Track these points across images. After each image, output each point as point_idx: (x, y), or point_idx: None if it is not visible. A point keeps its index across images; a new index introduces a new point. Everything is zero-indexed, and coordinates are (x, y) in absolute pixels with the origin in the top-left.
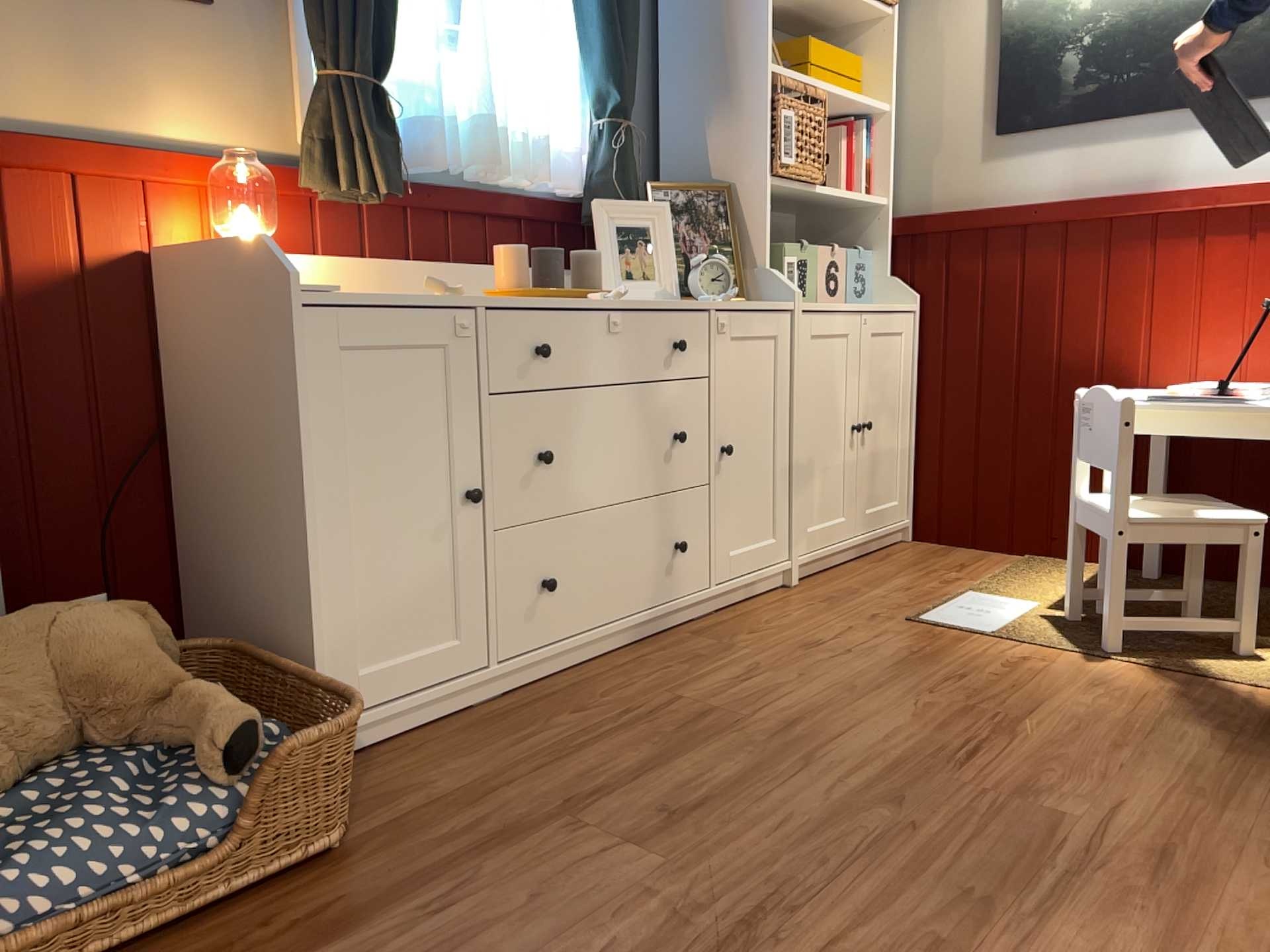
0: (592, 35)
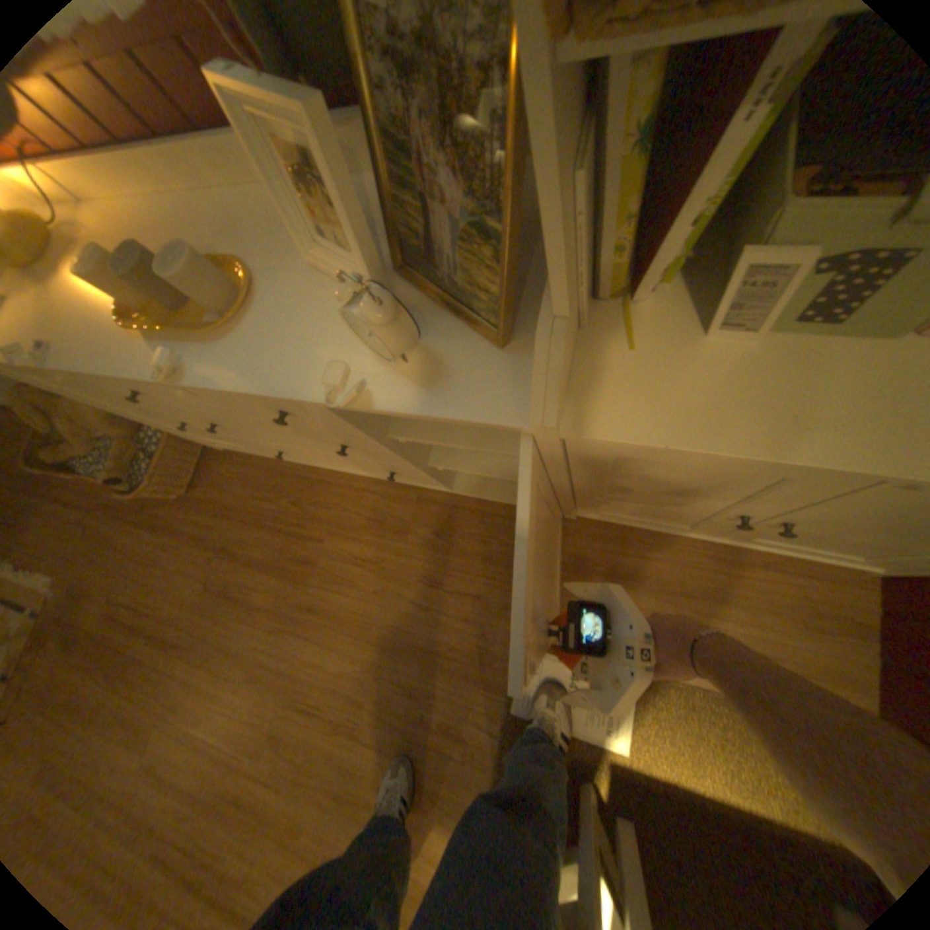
0: None
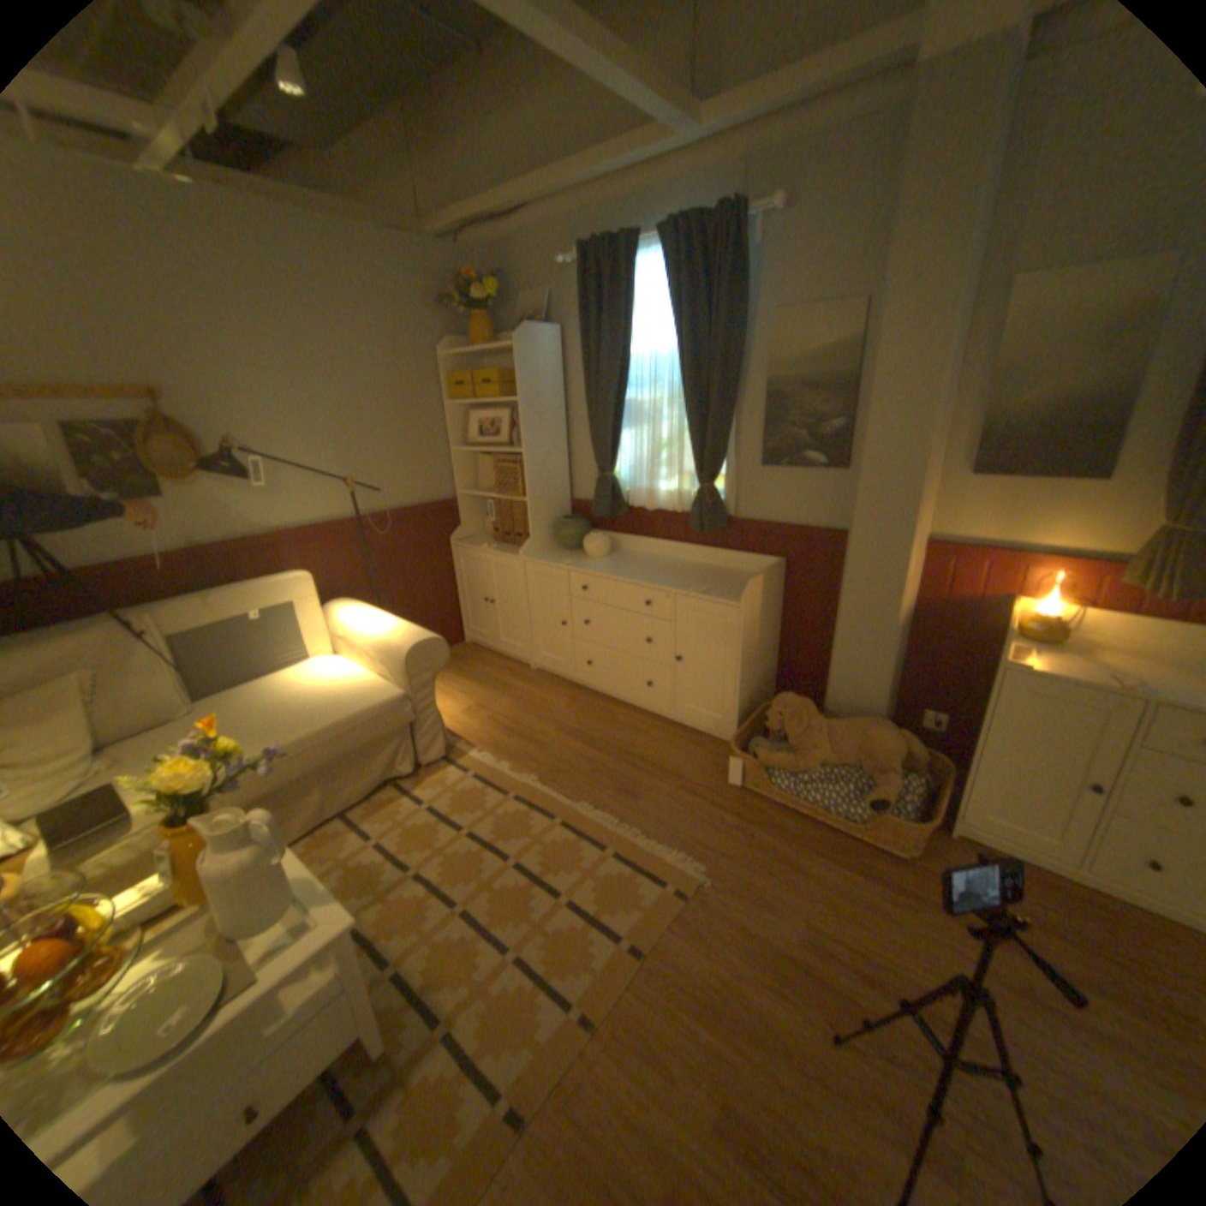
0: None
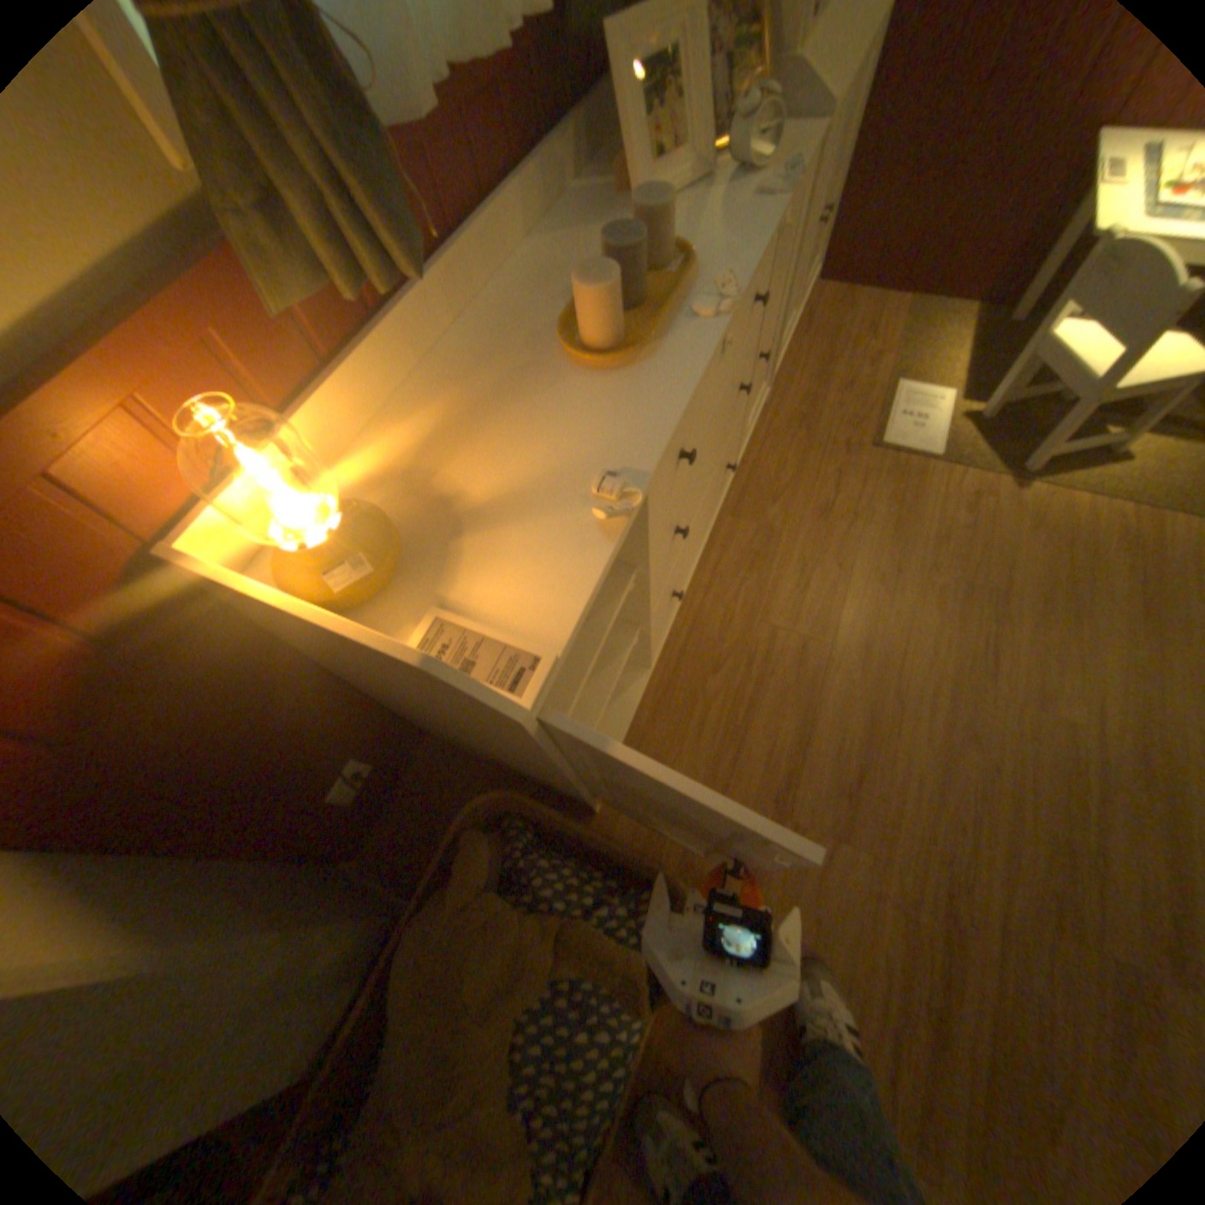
0: None
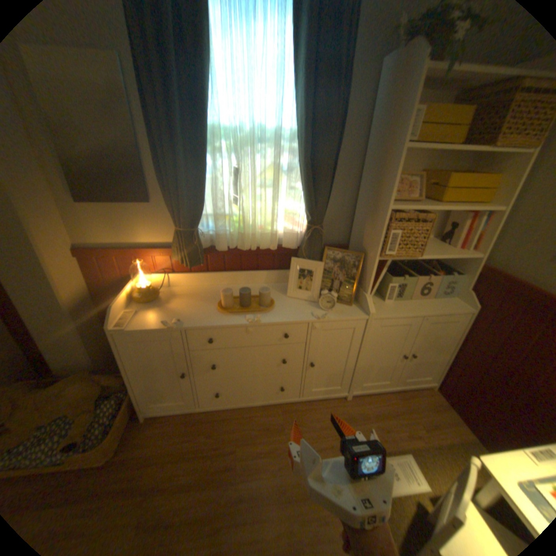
0: (303, 190)
